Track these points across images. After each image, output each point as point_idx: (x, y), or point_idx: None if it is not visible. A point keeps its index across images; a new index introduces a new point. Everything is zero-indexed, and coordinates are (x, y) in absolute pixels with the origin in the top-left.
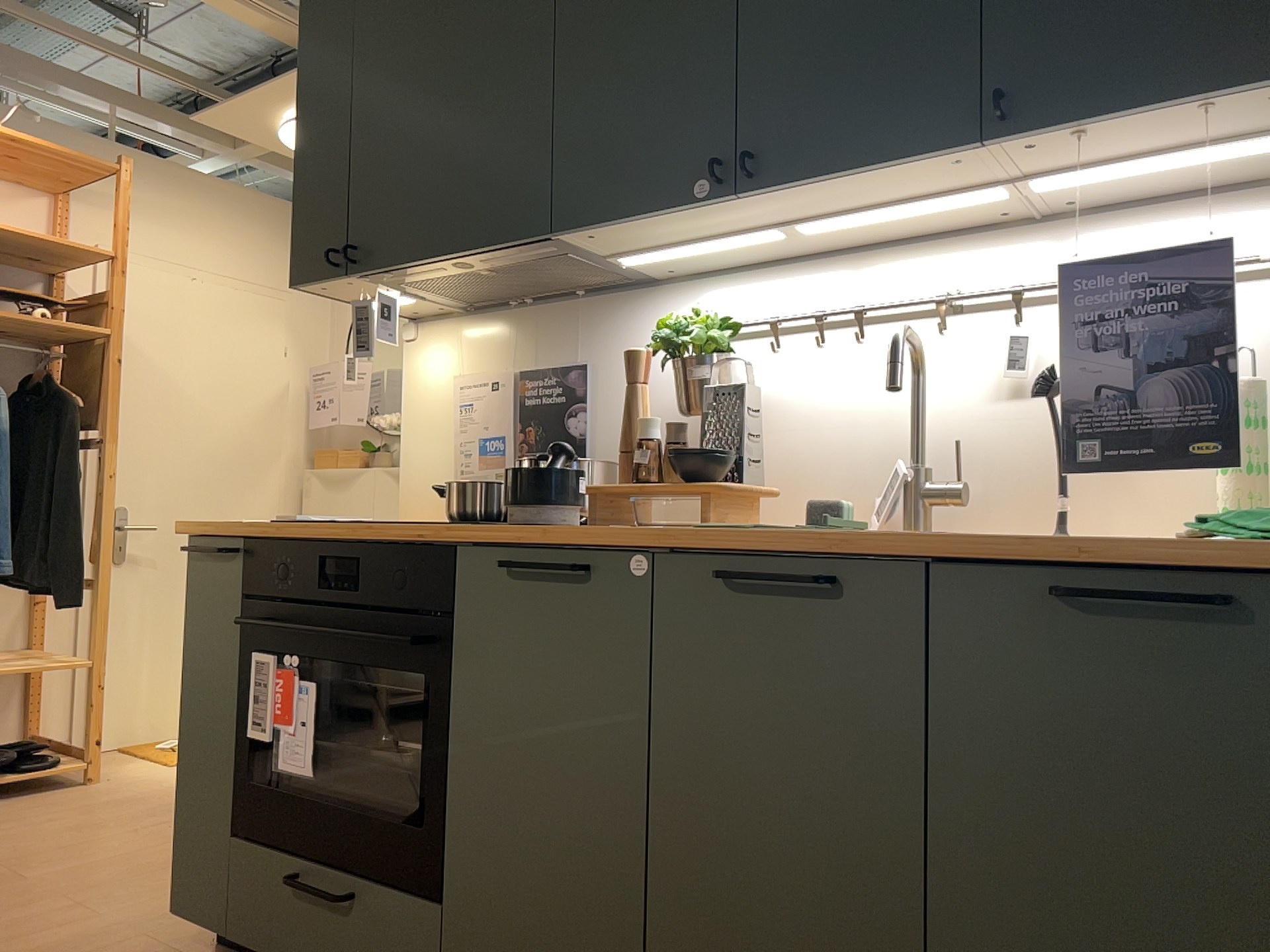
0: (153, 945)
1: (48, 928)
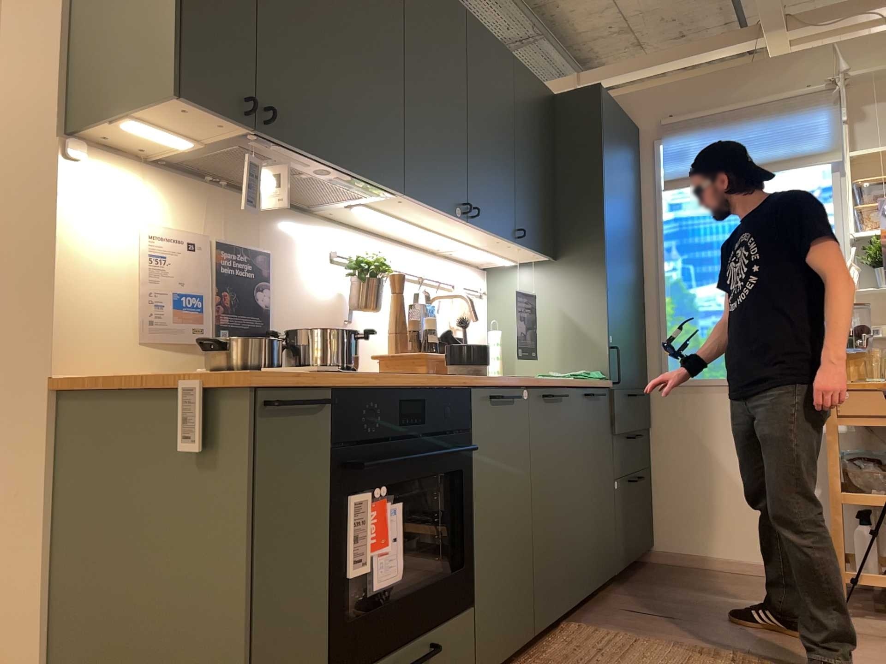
0: None
1: None
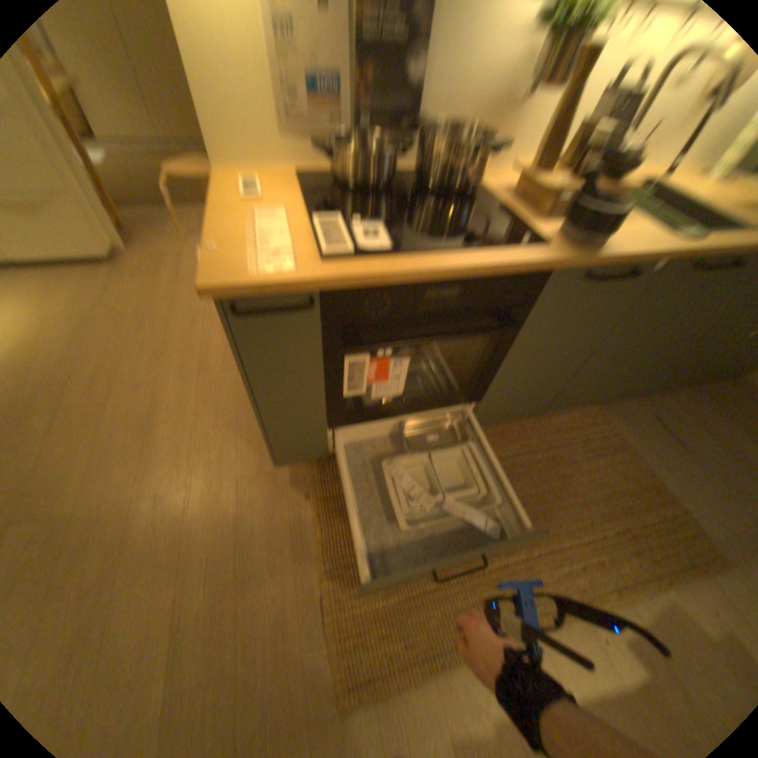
0: (255, 476)
1: (177, 516)
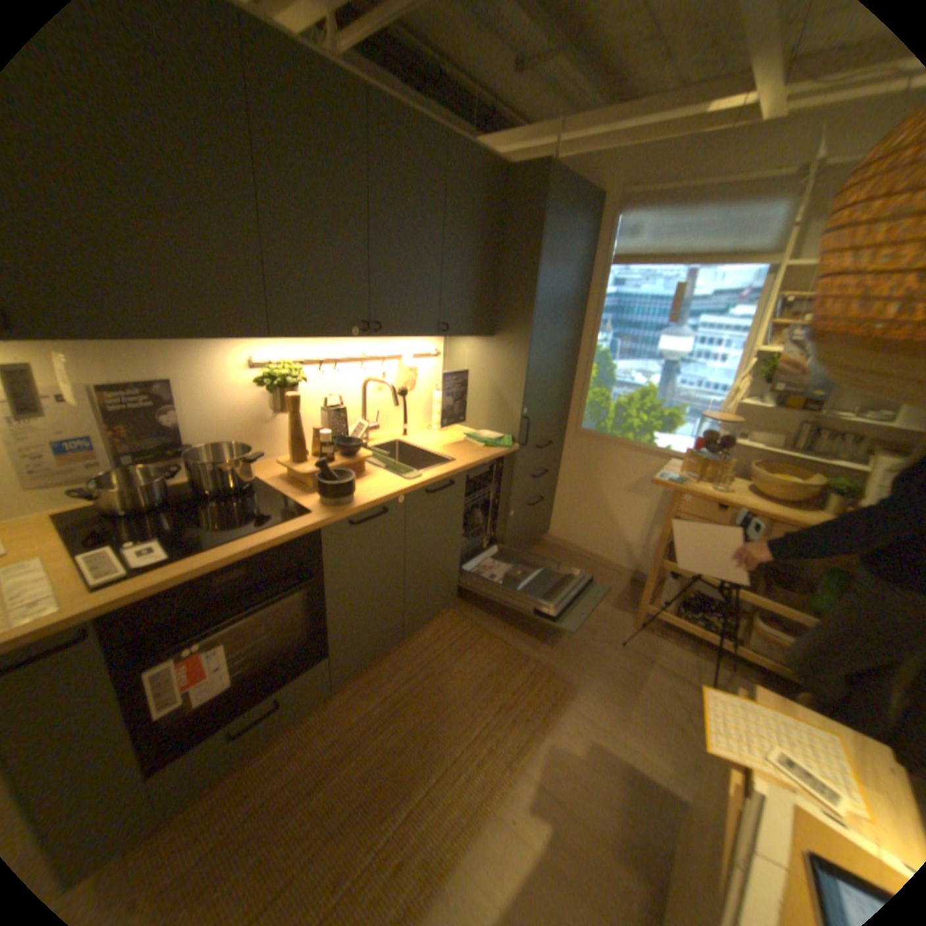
0: None
1: None
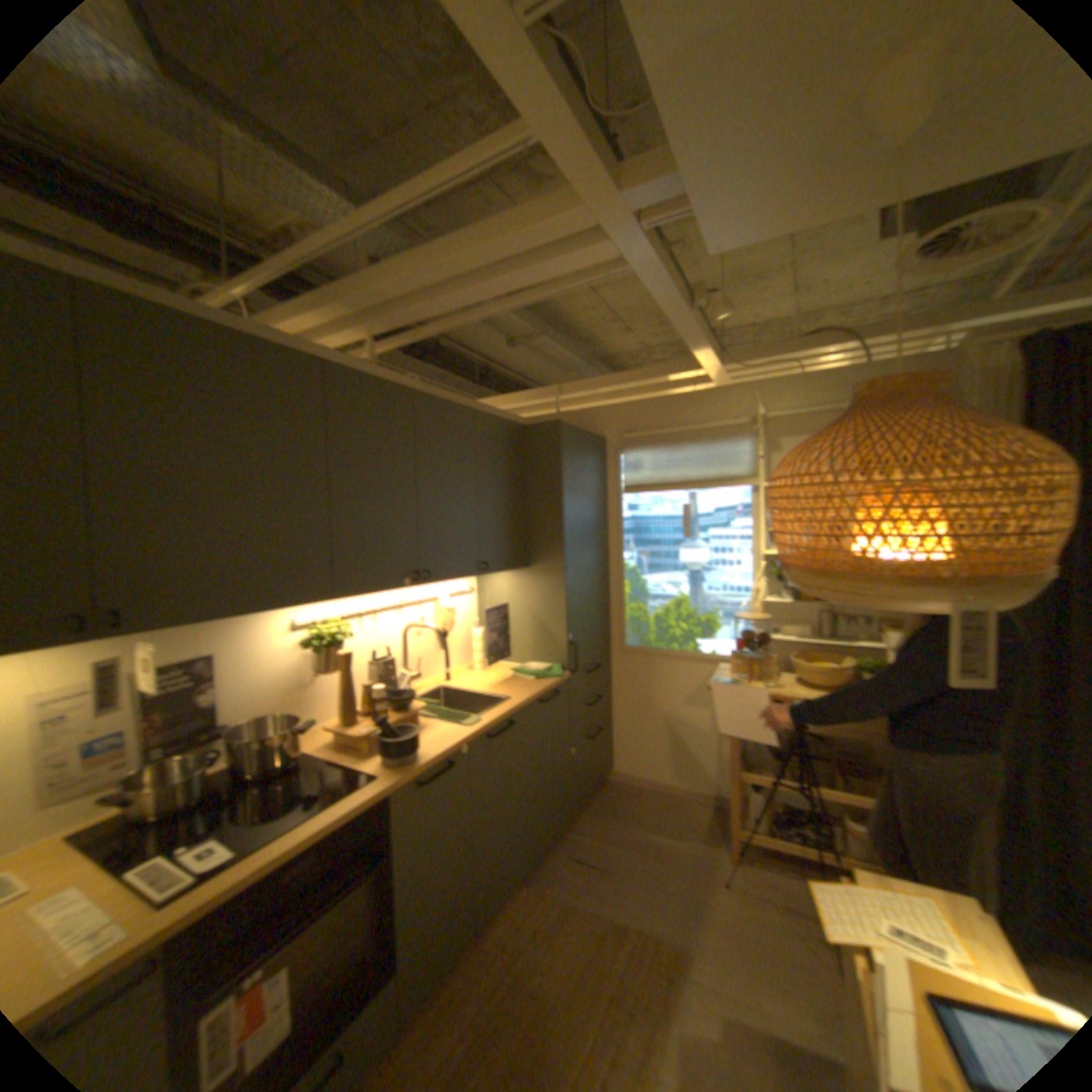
0: None
1: None
